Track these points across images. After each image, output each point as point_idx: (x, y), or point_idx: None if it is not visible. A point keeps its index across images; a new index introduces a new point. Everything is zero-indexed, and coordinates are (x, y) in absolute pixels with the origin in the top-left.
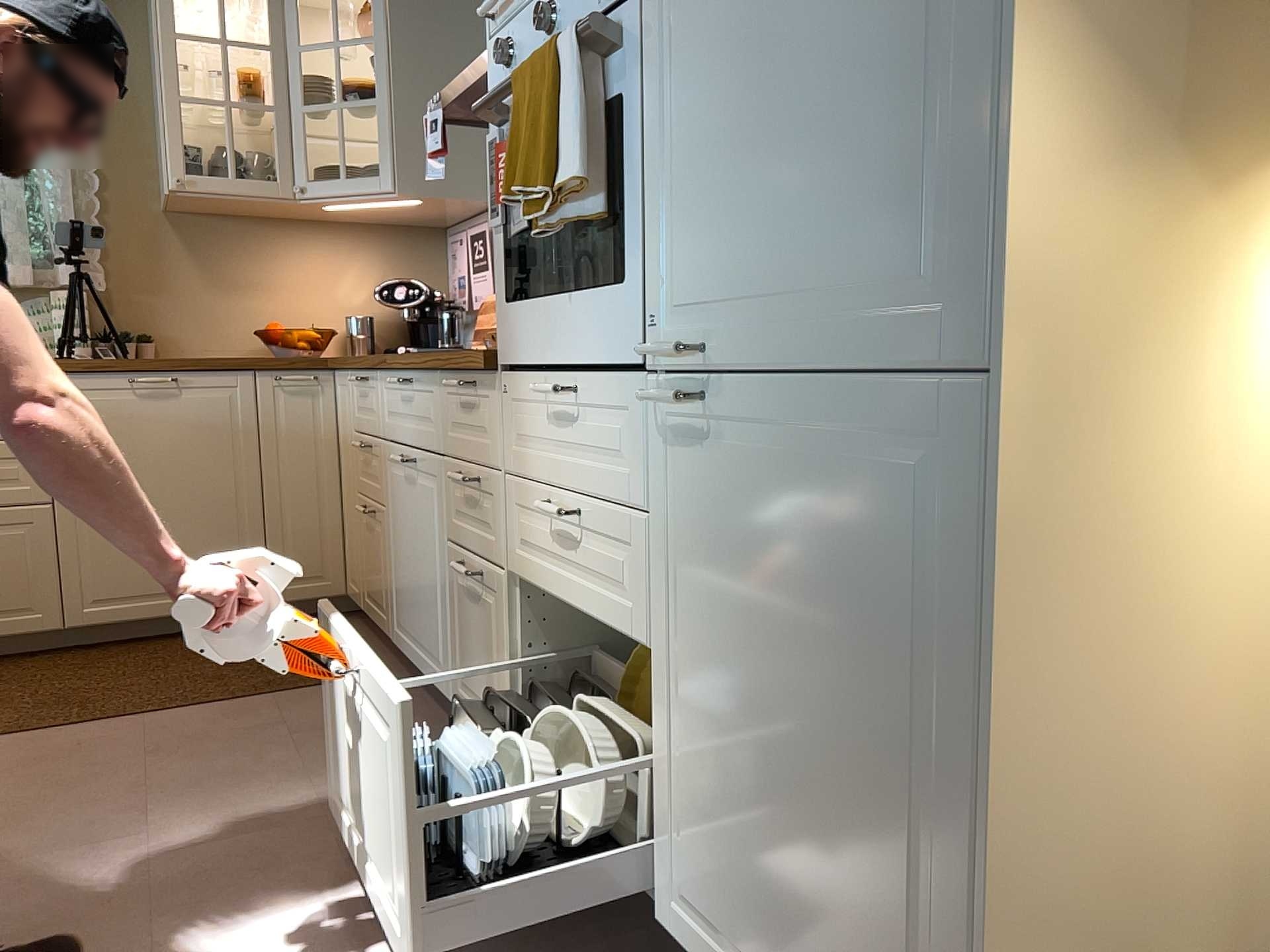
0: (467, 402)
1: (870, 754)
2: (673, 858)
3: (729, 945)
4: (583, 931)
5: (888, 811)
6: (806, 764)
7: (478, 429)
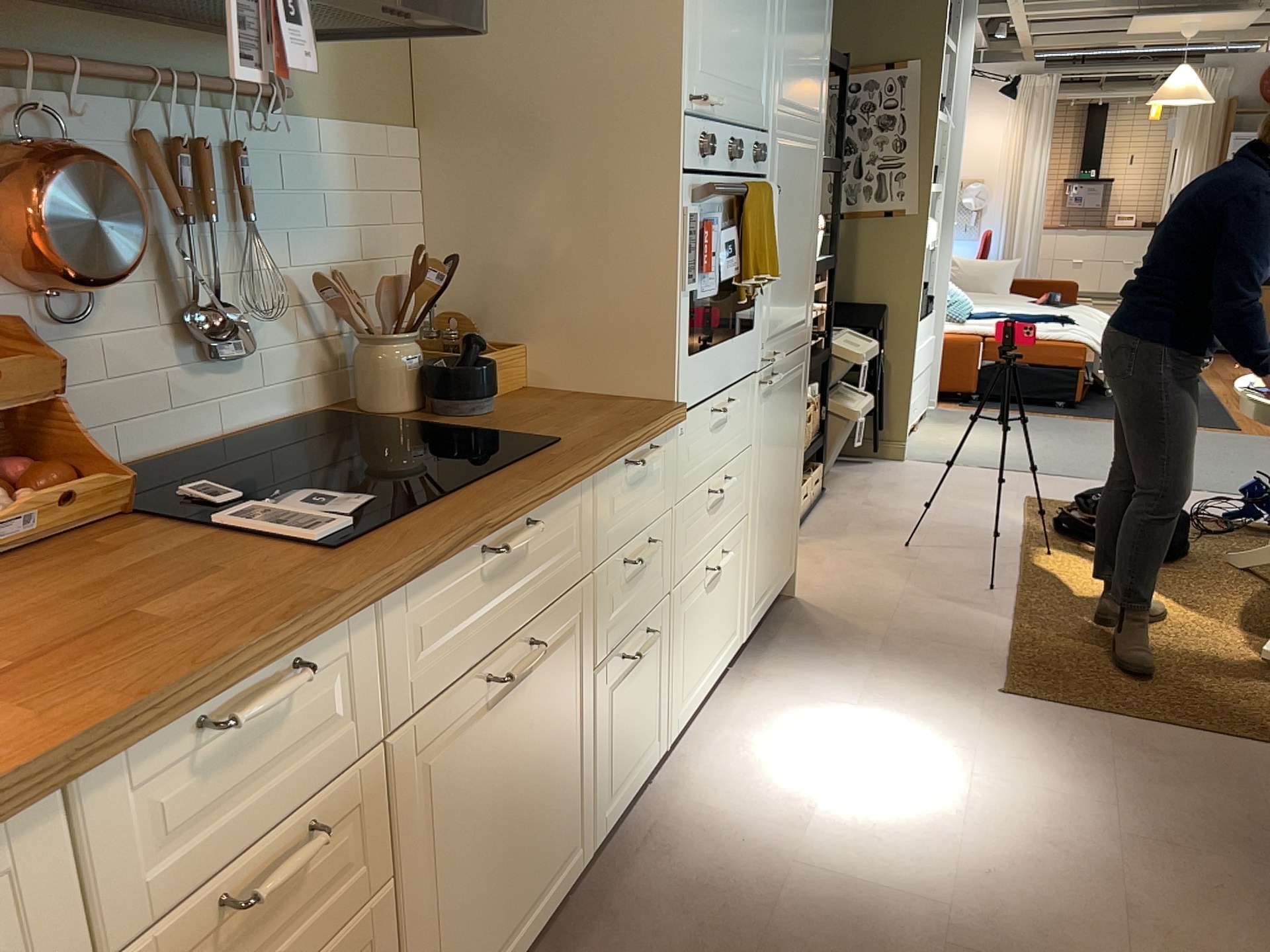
0: (633, 476)
1: (791, 464)
2: (750, 597)
3: (762, 595)
4: (735, 707)
5: (792, 477)
6: (781, 488)
7: (648, 491)
